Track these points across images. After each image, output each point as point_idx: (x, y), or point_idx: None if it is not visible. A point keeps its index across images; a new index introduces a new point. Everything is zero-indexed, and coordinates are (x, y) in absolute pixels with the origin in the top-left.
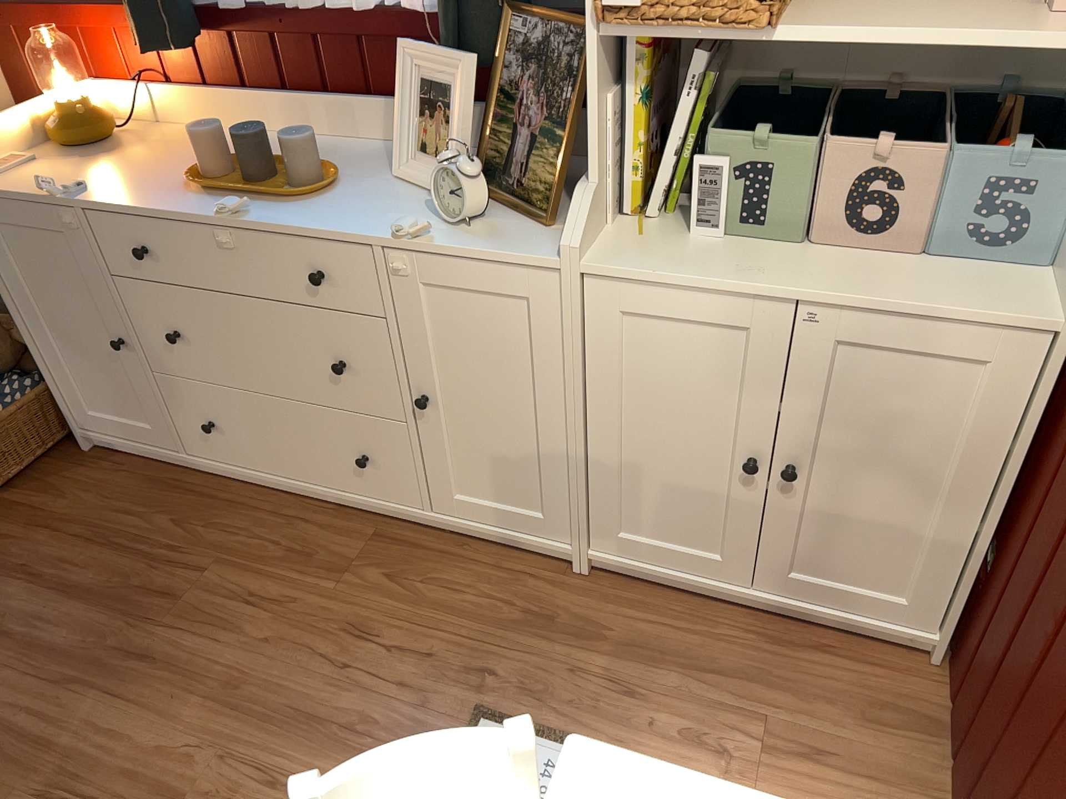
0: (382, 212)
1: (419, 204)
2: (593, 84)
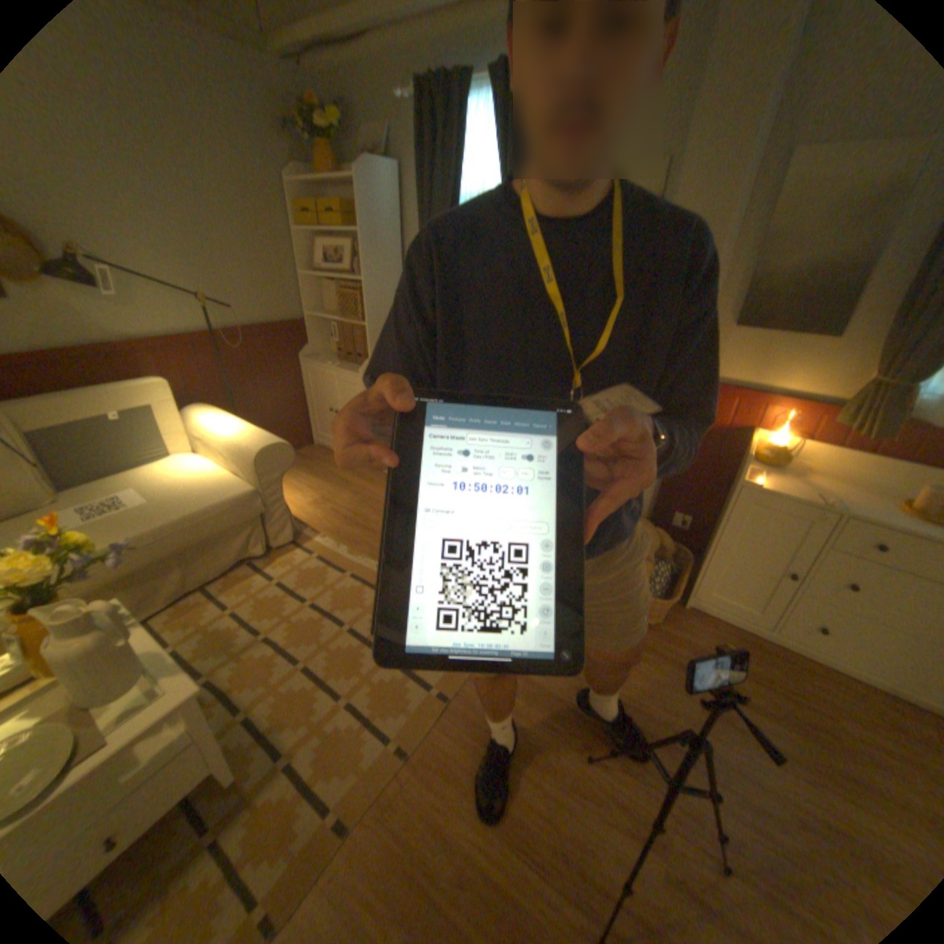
0: None
1: None
2: None
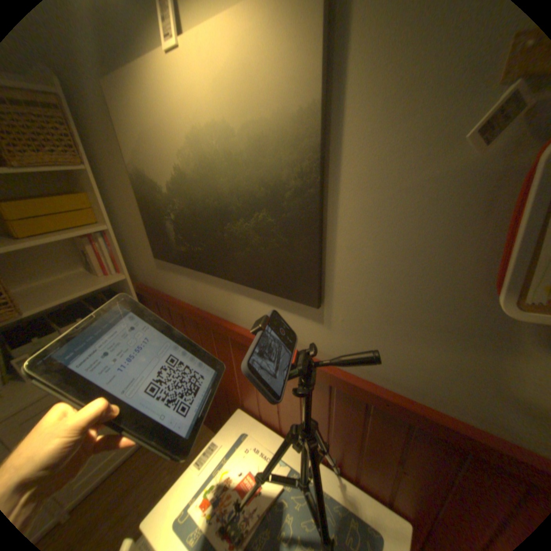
0: None
1: None
2: None
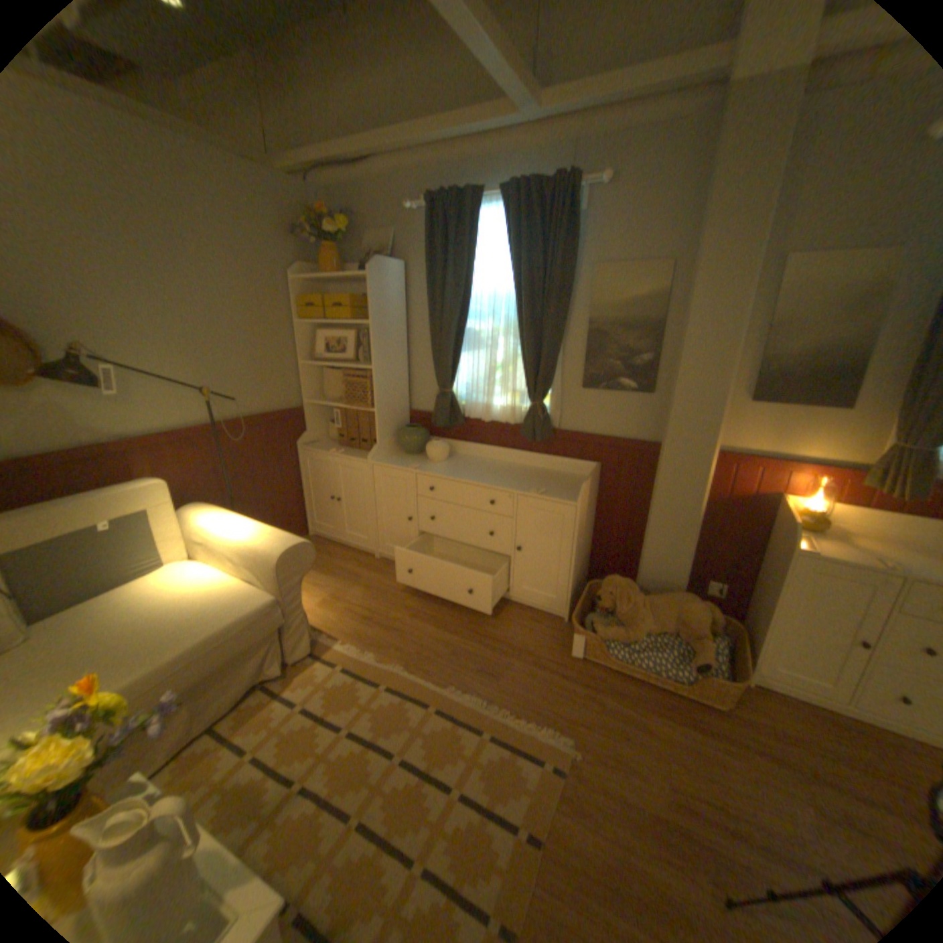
0: None
1: None
2: None
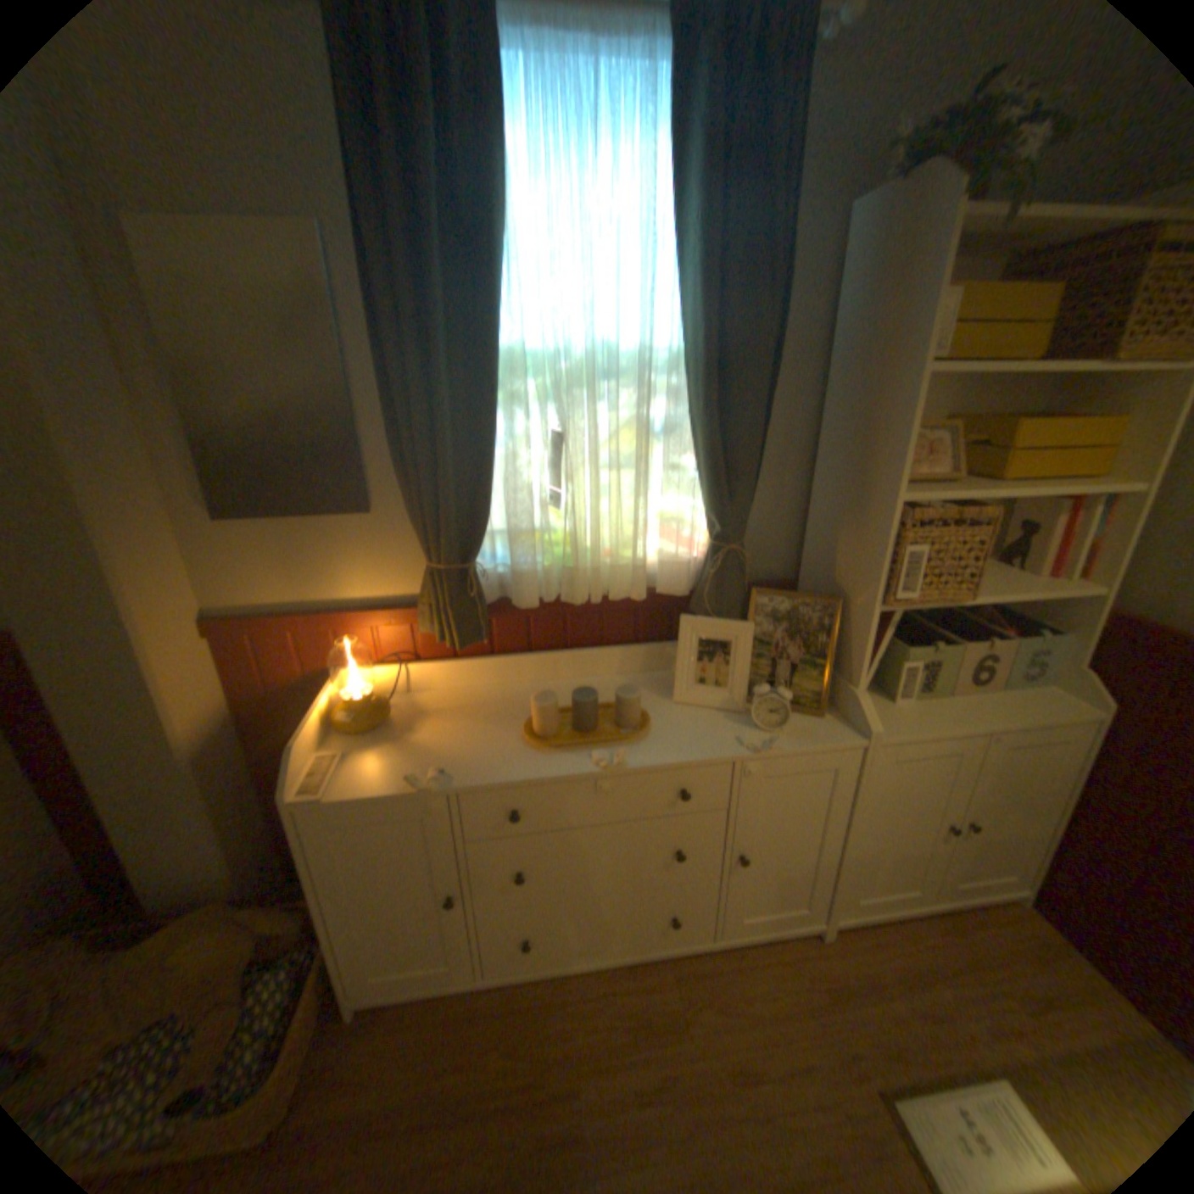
0: (711, 736)
1: (721, 722)
2: (866, 638)
